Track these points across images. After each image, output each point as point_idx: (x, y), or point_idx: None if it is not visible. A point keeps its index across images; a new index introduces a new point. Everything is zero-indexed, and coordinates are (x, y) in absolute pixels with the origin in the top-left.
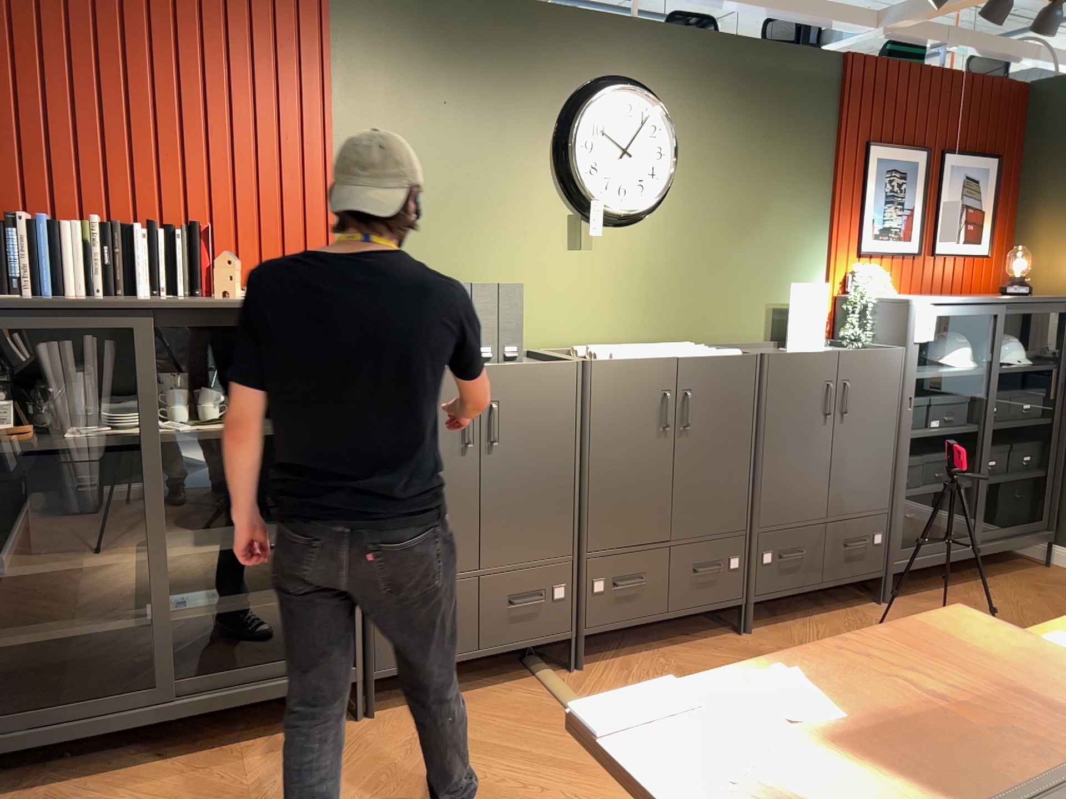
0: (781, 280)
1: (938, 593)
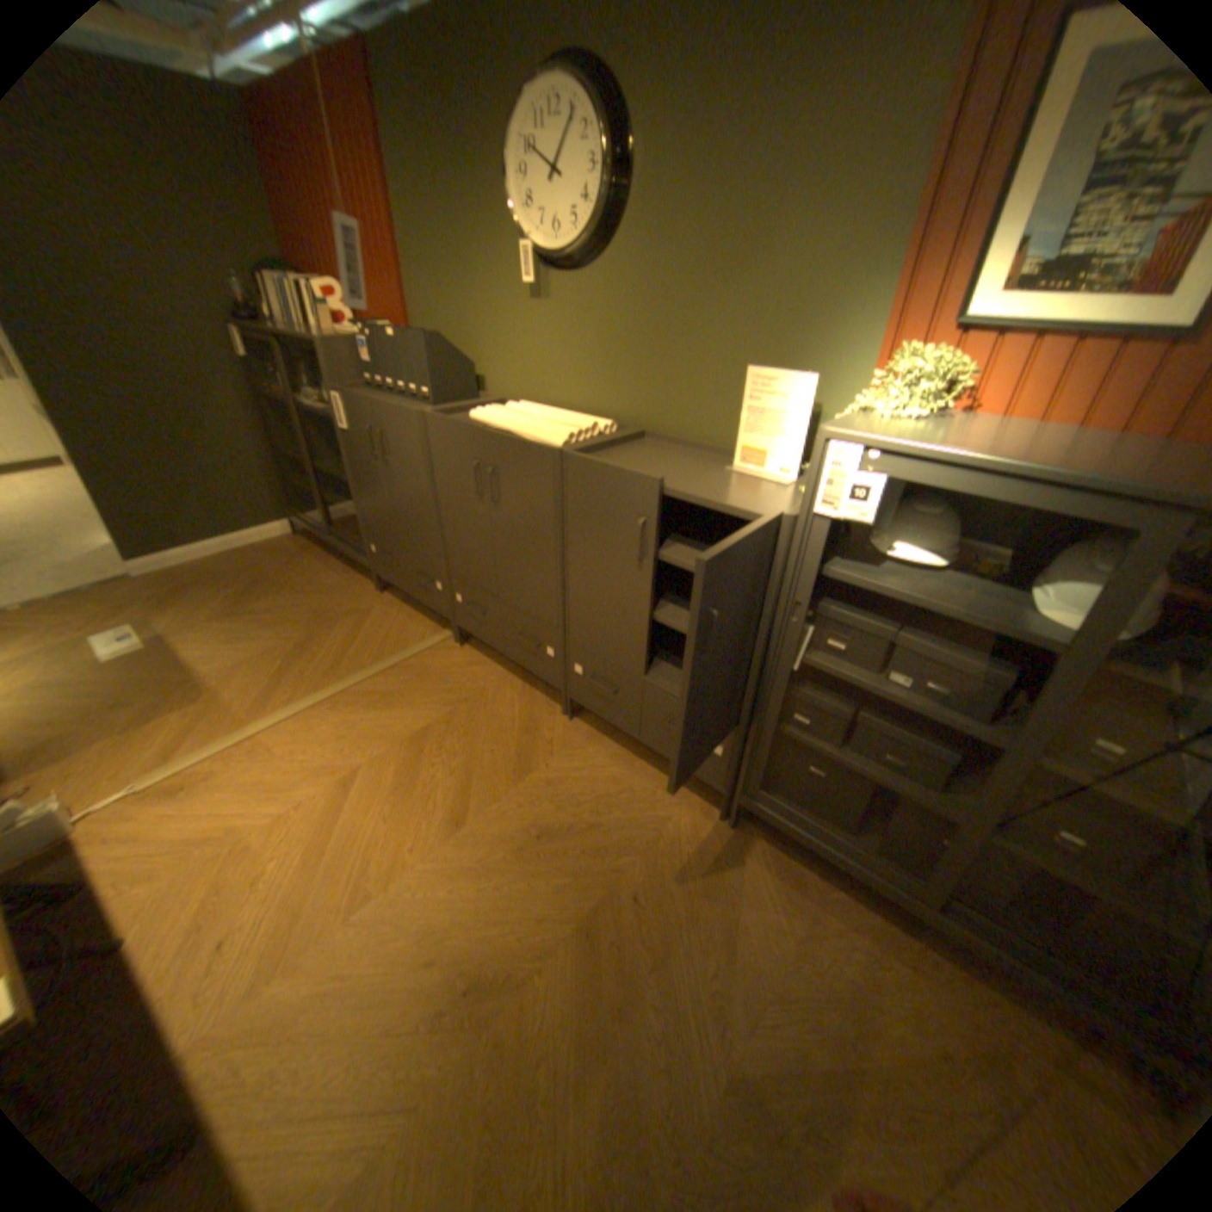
0: (783, 361)
1: (818, 888)
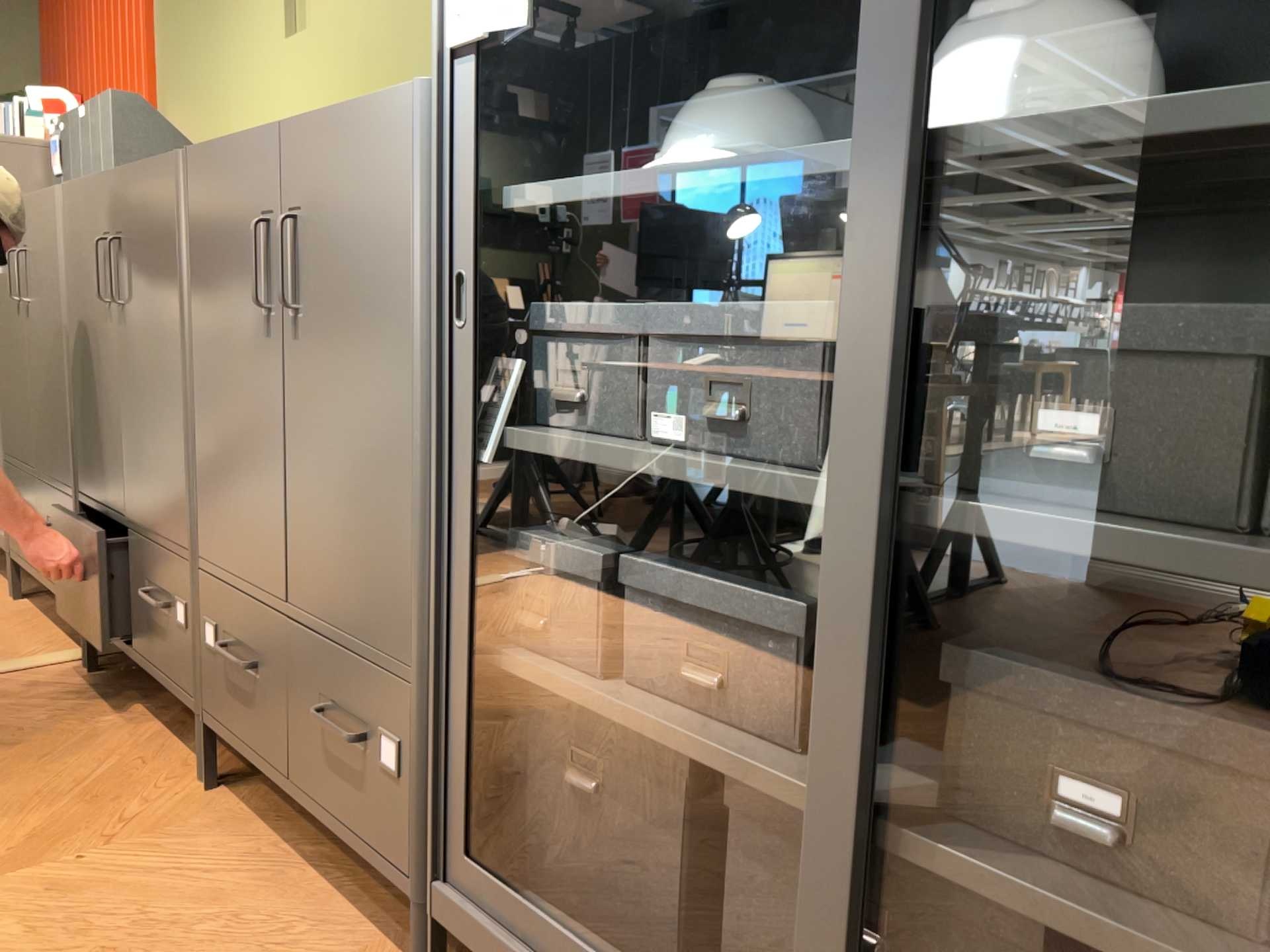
0: None
1: None
